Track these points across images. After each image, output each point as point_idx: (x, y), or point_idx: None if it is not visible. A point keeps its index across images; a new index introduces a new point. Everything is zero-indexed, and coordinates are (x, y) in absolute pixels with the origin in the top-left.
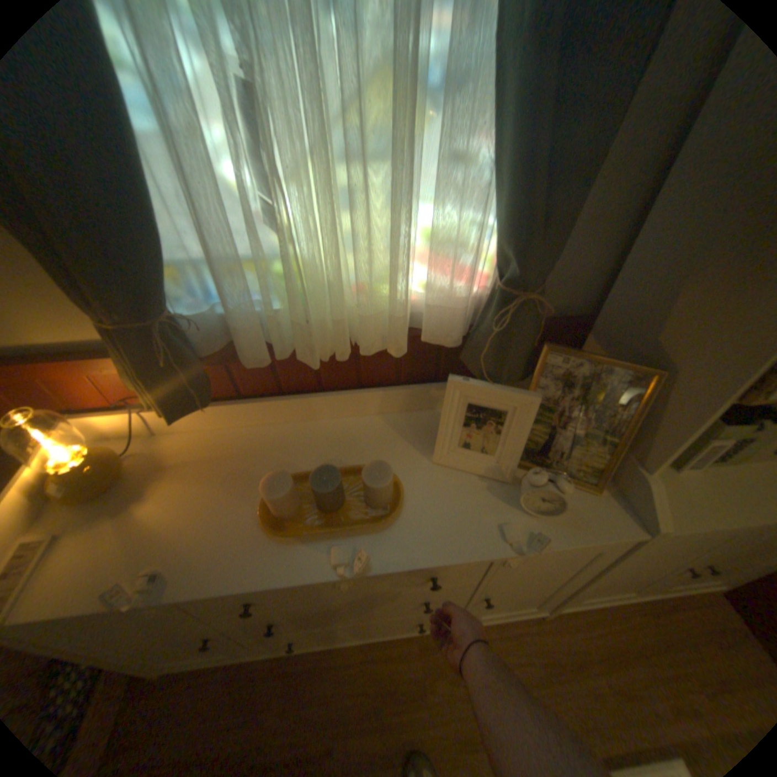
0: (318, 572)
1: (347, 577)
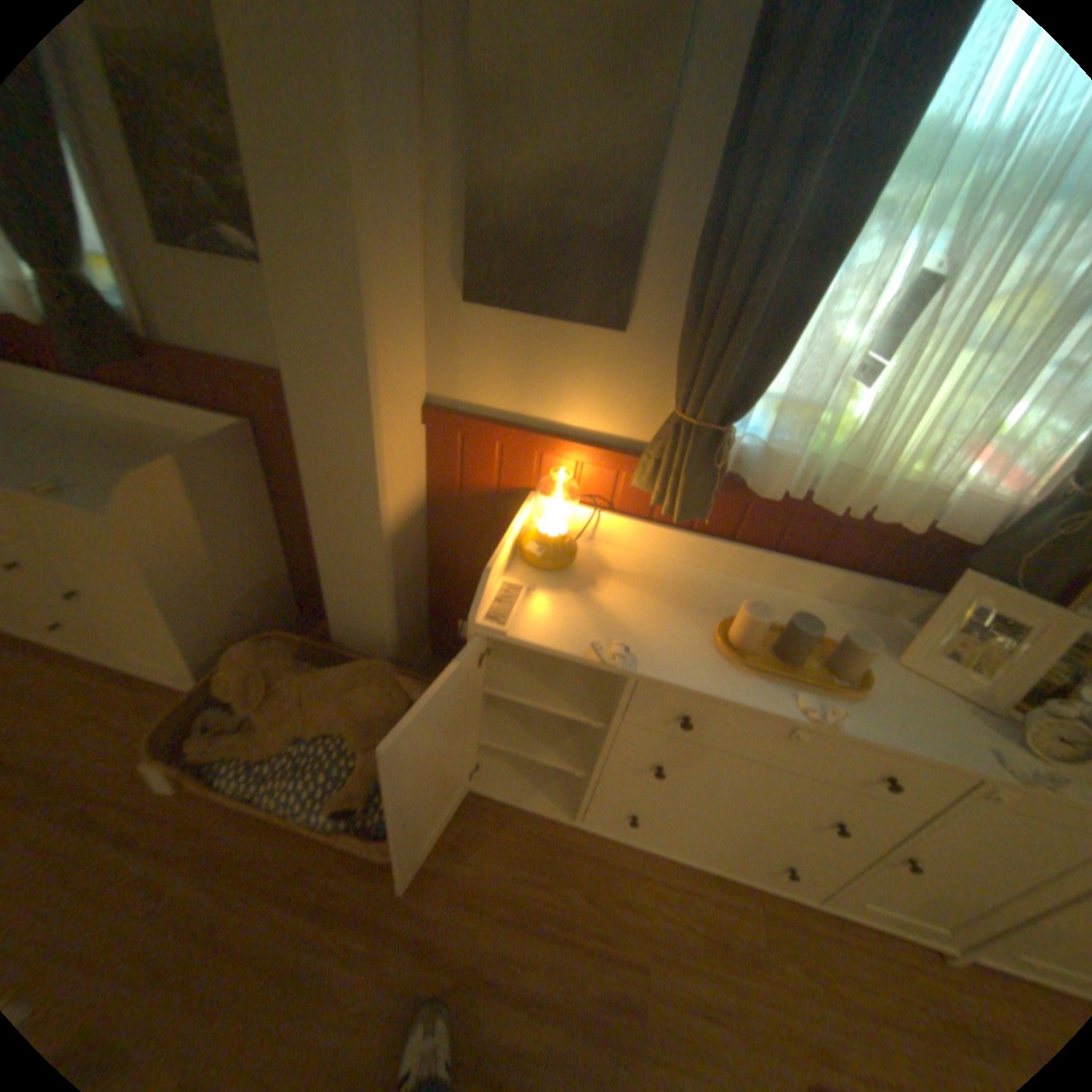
0: (783, 712)
1: (822, 725)
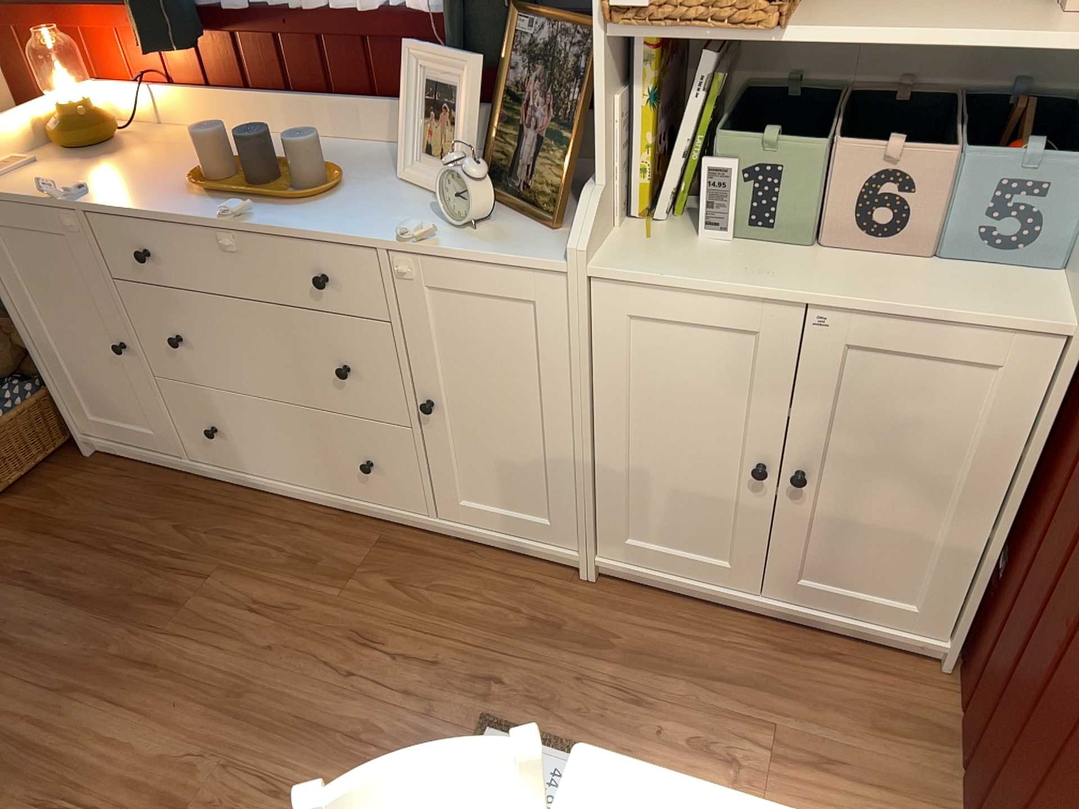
0: (205, 216)
1: (221, 214)
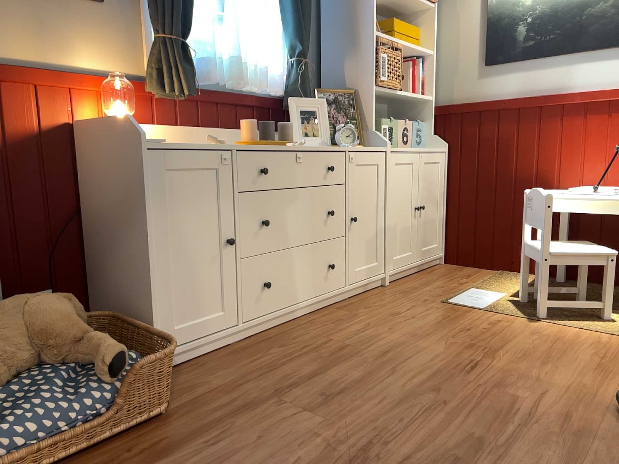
0: (287, 147)
1: (301, 142)
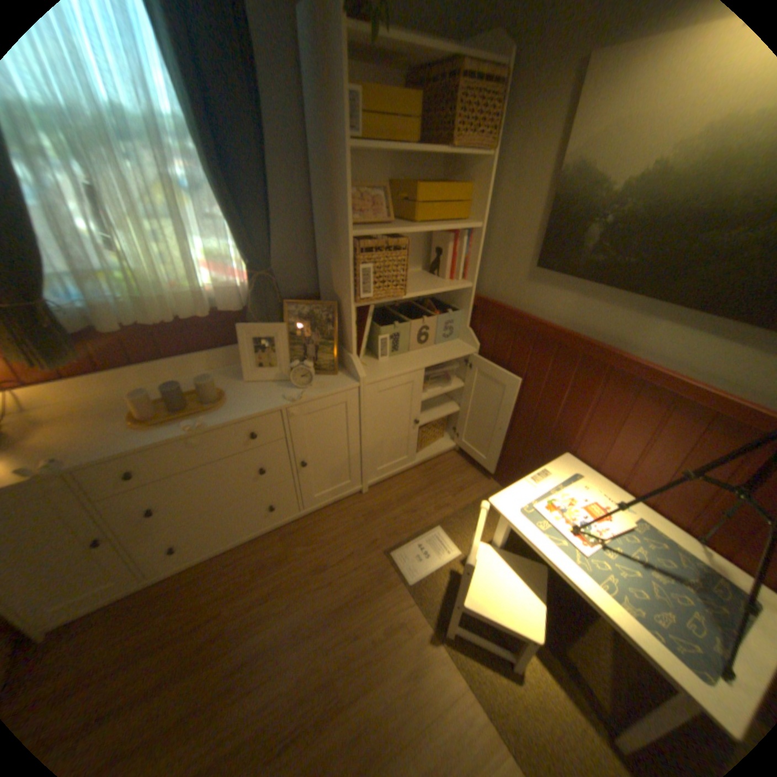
0: (174, 436)
1: (192, 429)
